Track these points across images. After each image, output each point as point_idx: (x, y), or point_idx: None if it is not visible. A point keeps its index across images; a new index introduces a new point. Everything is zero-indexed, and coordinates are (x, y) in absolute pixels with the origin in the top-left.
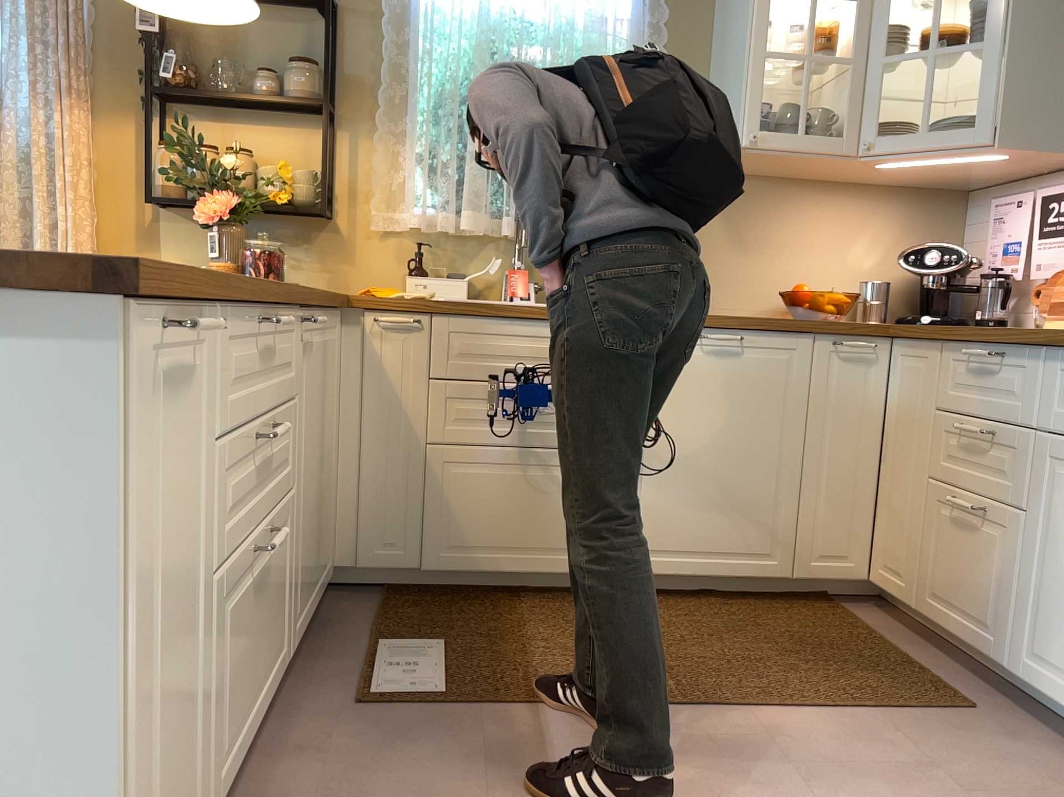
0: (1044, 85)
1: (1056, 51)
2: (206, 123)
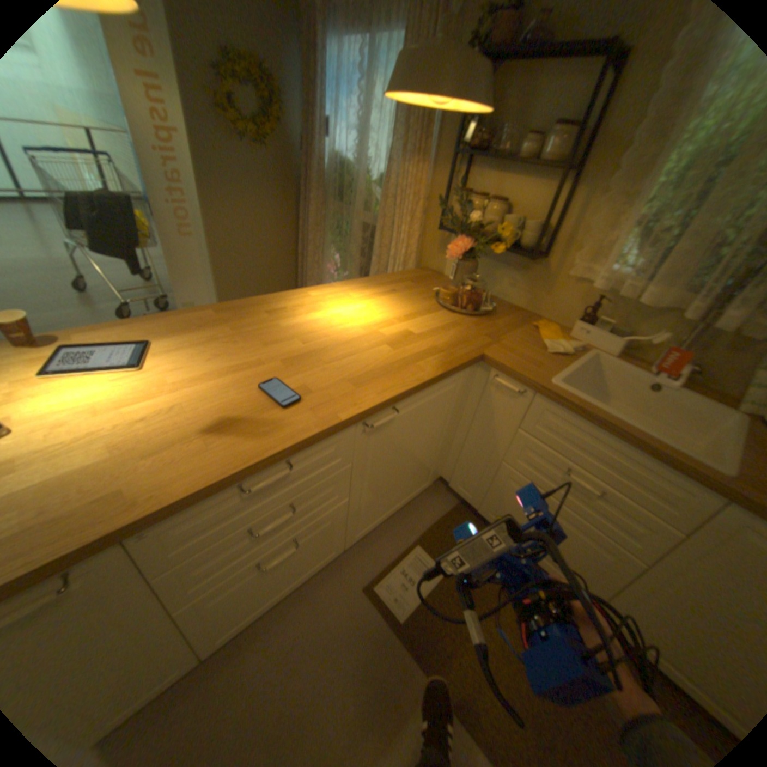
0: None
1: None
2: (489, 171)
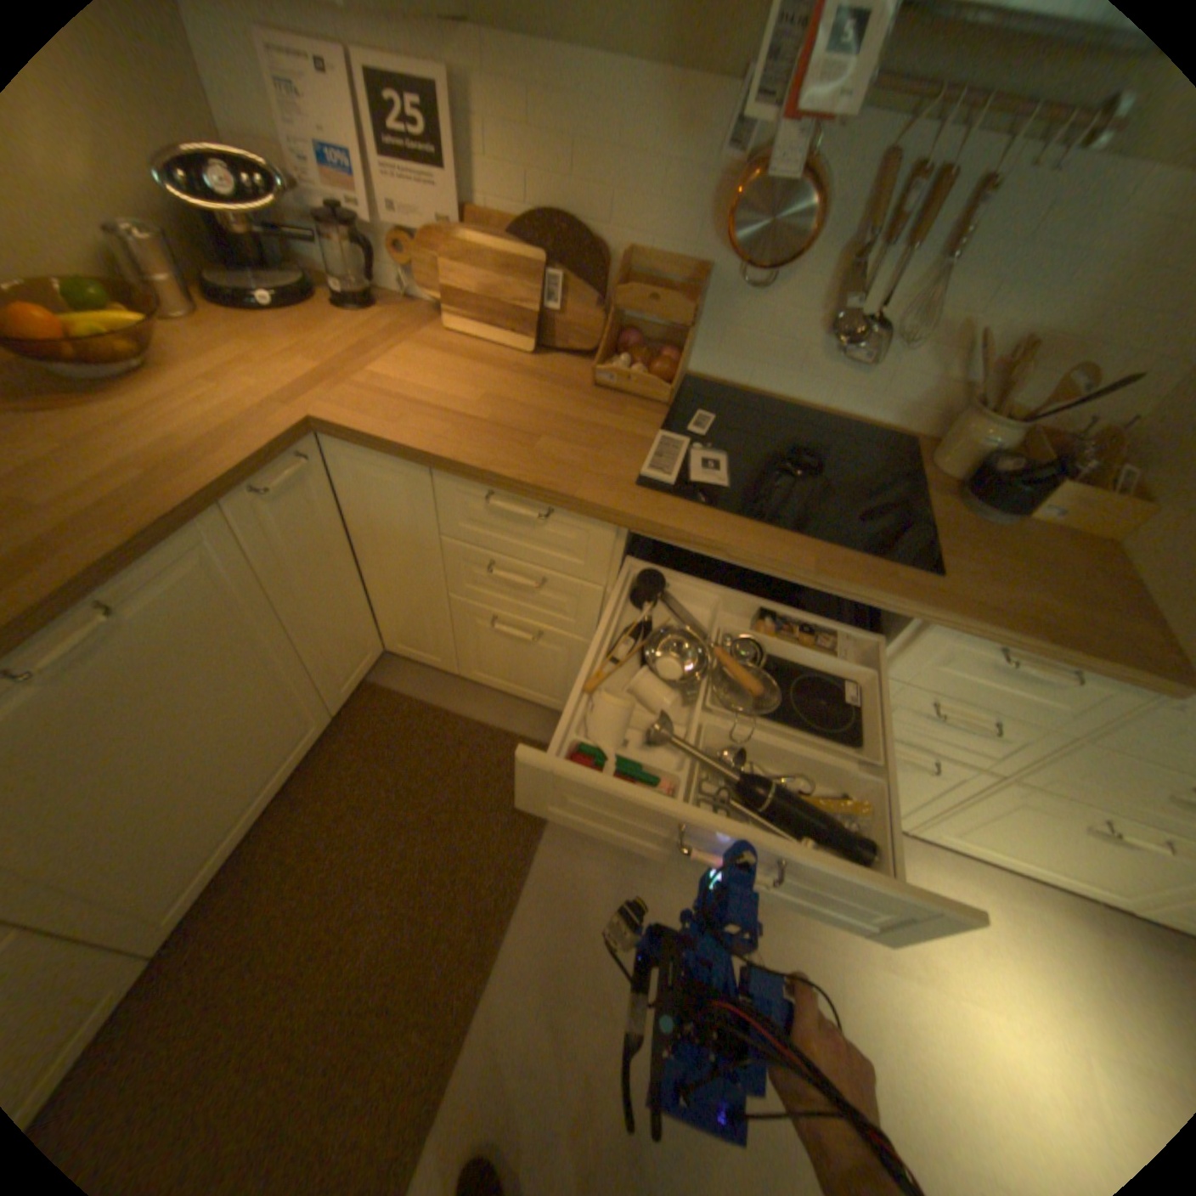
0: None
1: None
2: None
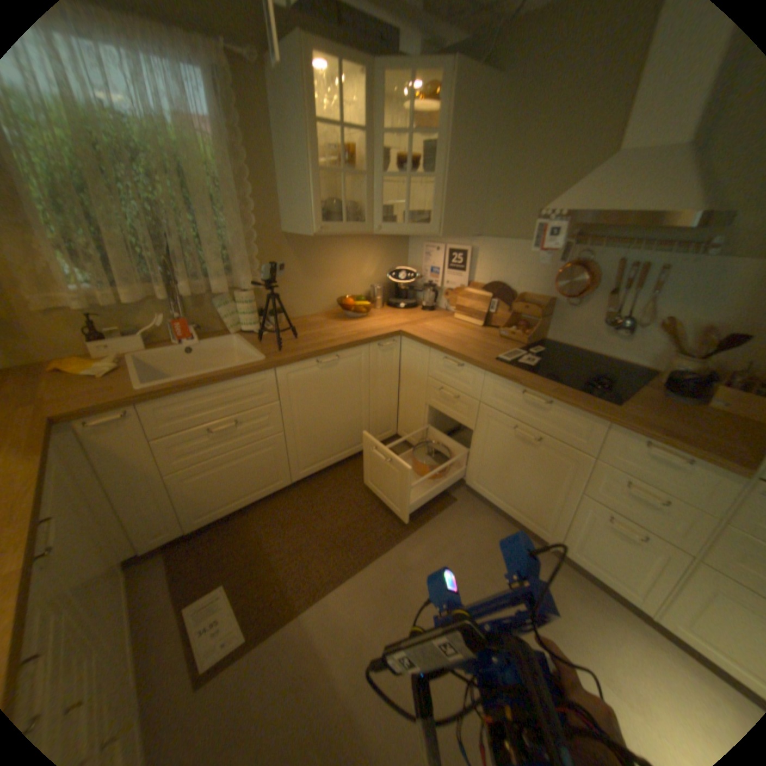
0: (457, 201)
1: (462, 182)
2: None
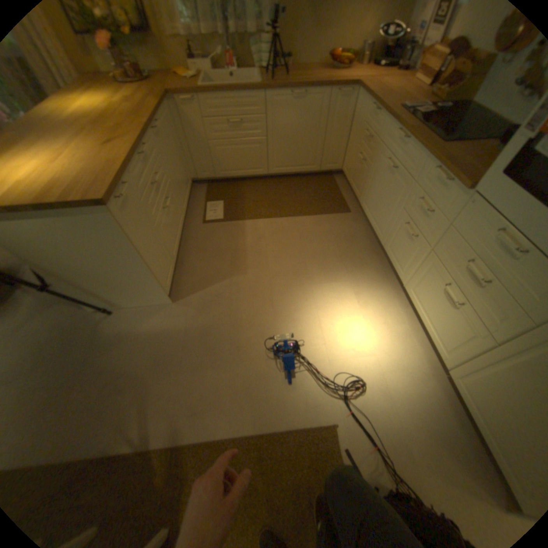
0: None
1: None
2: None
